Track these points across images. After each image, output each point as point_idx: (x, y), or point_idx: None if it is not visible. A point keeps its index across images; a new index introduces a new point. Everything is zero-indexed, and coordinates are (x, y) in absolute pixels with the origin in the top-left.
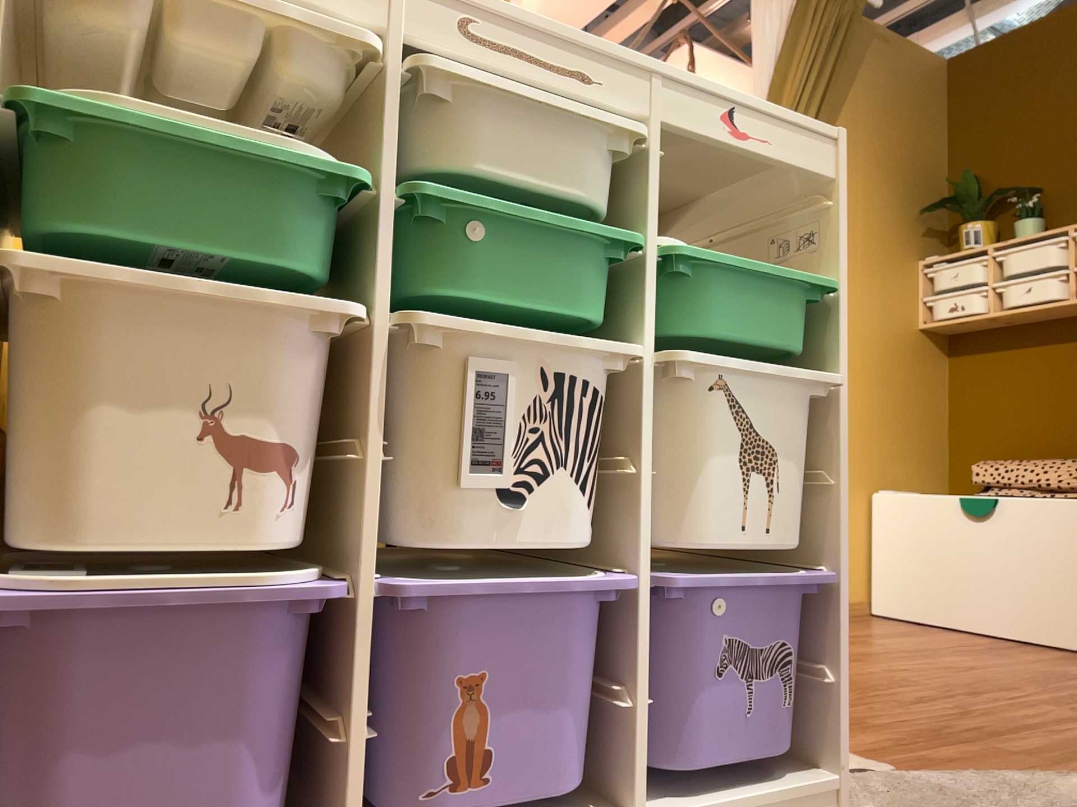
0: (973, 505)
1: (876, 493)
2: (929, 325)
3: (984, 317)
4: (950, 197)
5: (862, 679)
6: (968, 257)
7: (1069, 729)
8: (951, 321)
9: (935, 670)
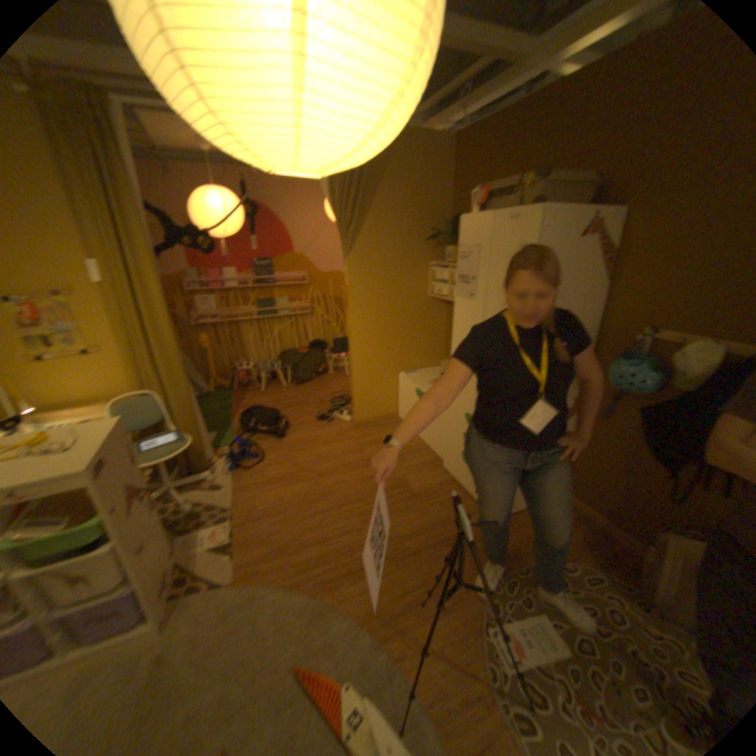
0: (418, 396)
1: (399, 377)
2: (433, 297)
3: (448, 300)
4: (447, 228)
5: (311, 499)
6: (448, 266)
7: (333, 549)
8: (439, 298)
9: (352, 487)
